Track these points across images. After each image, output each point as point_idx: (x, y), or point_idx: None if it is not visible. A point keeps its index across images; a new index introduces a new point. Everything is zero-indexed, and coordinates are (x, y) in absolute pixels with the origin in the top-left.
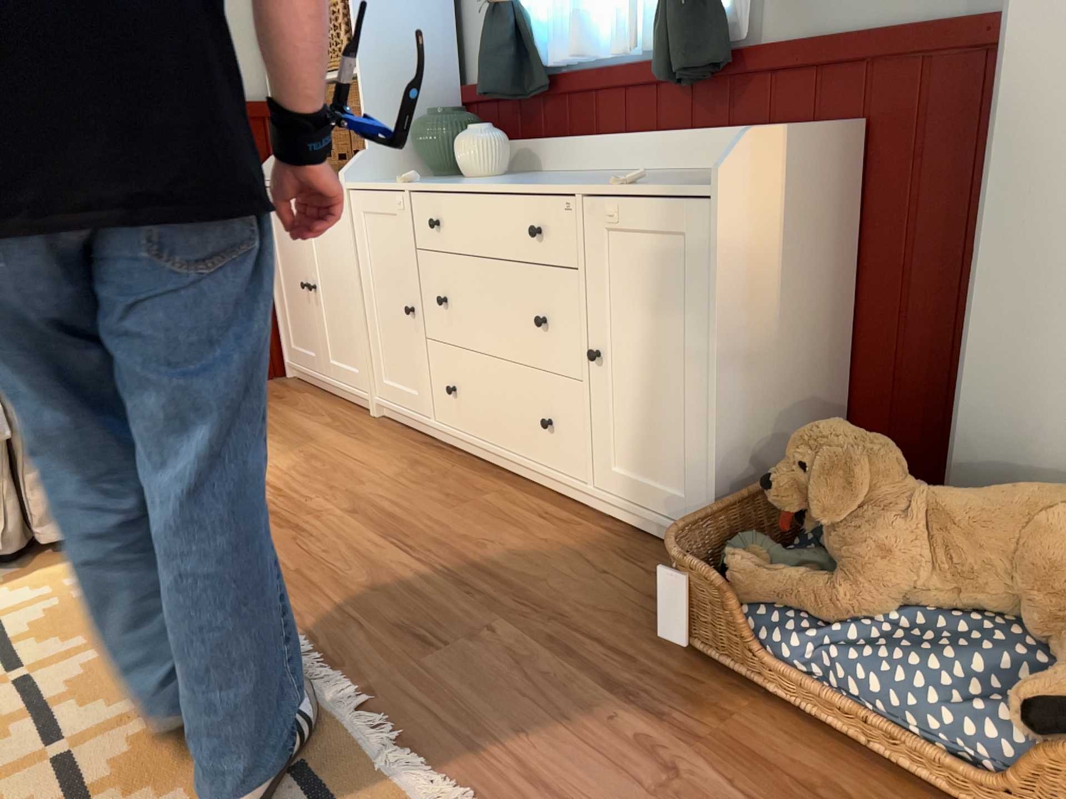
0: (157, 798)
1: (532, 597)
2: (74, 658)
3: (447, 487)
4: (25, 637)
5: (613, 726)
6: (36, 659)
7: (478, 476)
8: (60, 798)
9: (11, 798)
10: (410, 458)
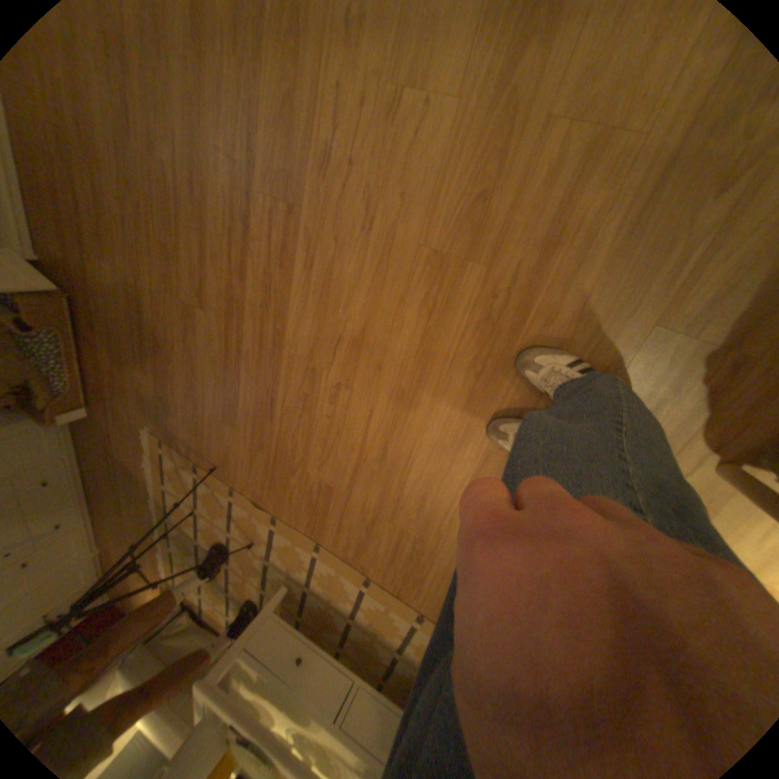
0: (178, 510)
1: (98, 454)
2: (182, 562)
3: (92, 503)
4: (189, 581)
5: (106, 416)
6: (188, 571)
7: (83, 496)
8: (192, 531)
9: (198, 542)
10: (94, 524)
